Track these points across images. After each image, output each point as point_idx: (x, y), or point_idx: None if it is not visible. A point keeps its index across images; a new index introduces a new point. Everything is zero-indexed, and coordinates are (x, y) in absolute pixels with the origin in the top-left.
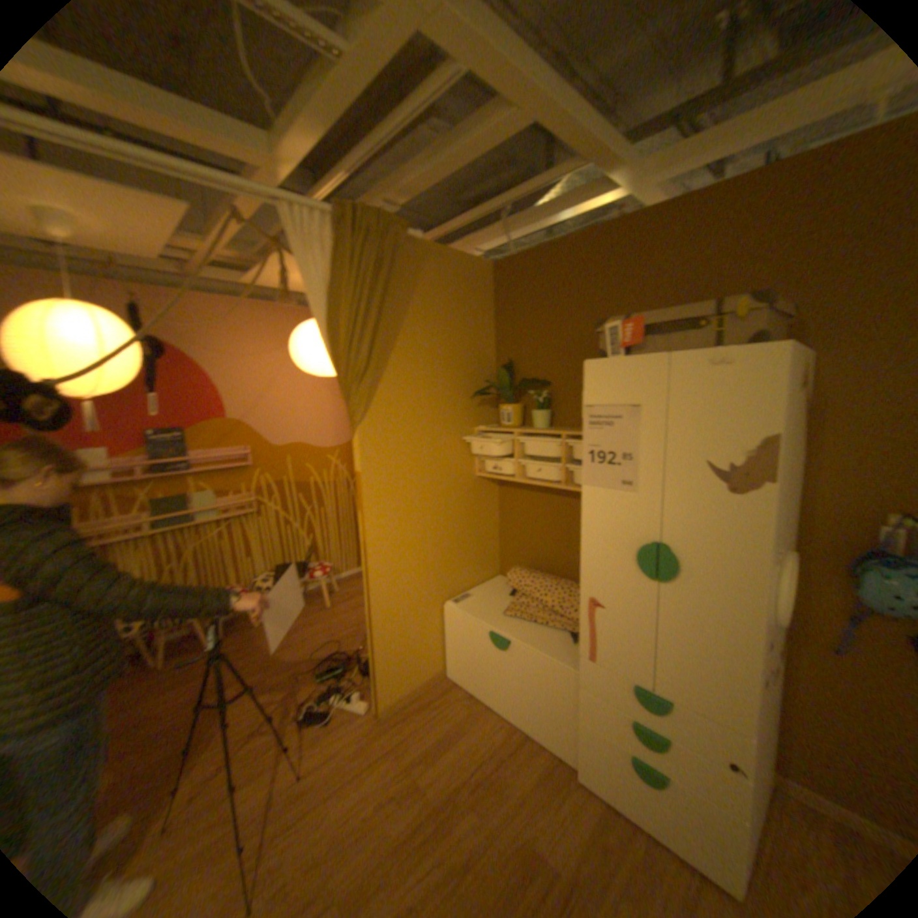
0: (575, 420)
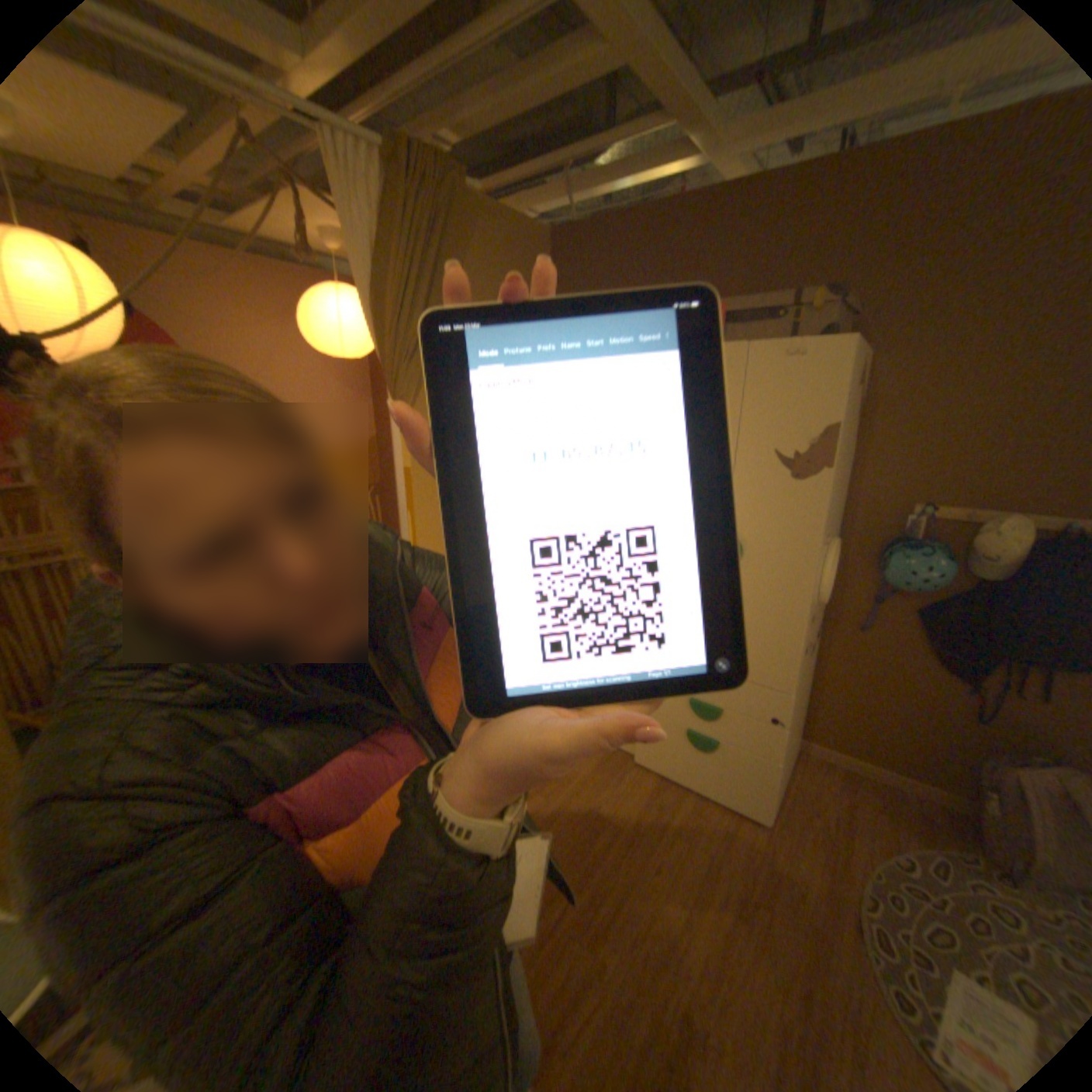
0: None
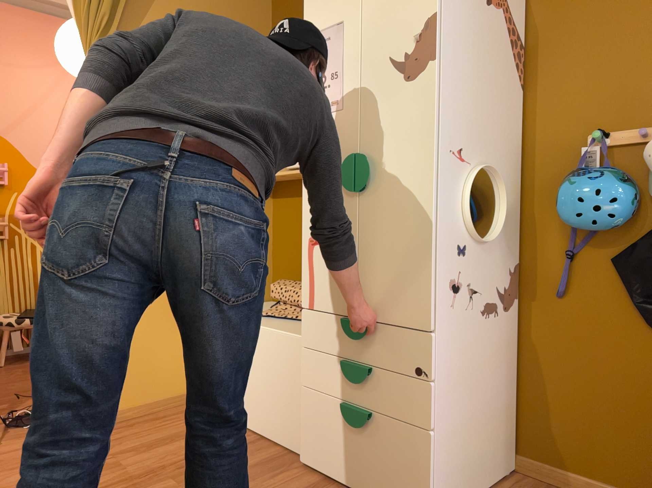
0: None
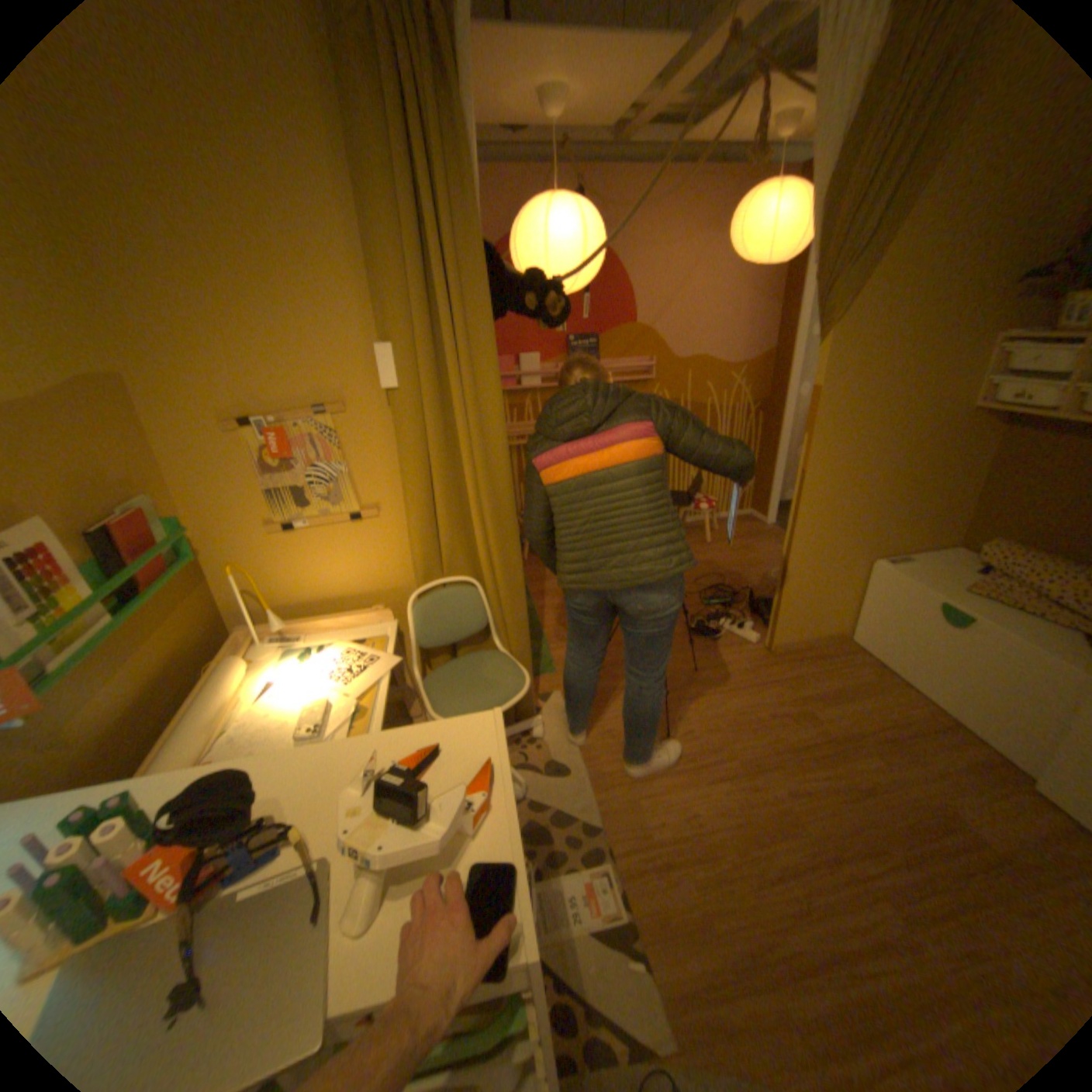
0: None
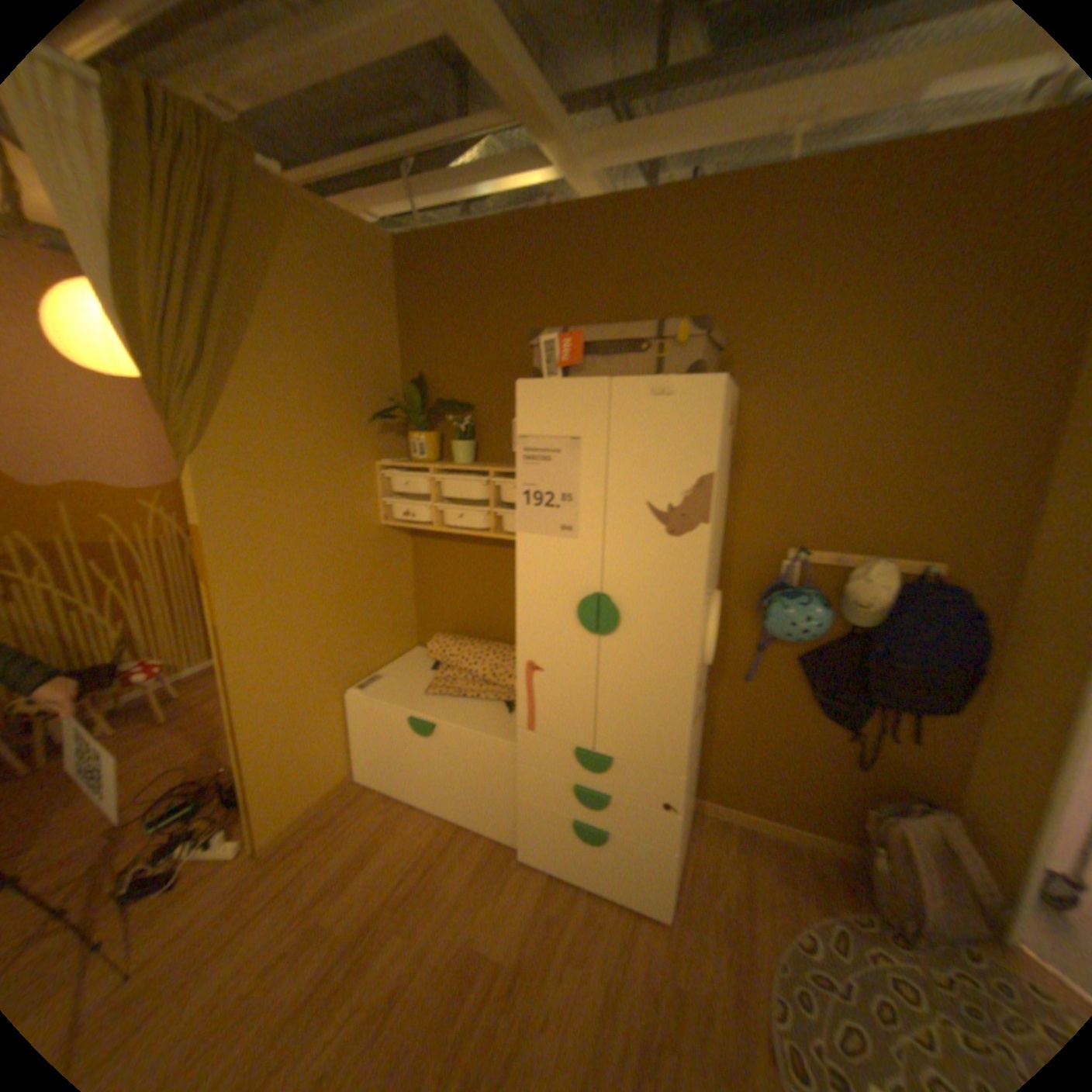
0: (505, 454)
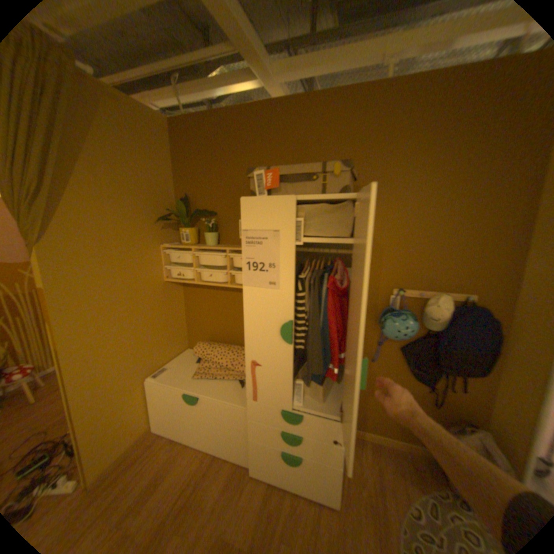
0: (235, 240)
